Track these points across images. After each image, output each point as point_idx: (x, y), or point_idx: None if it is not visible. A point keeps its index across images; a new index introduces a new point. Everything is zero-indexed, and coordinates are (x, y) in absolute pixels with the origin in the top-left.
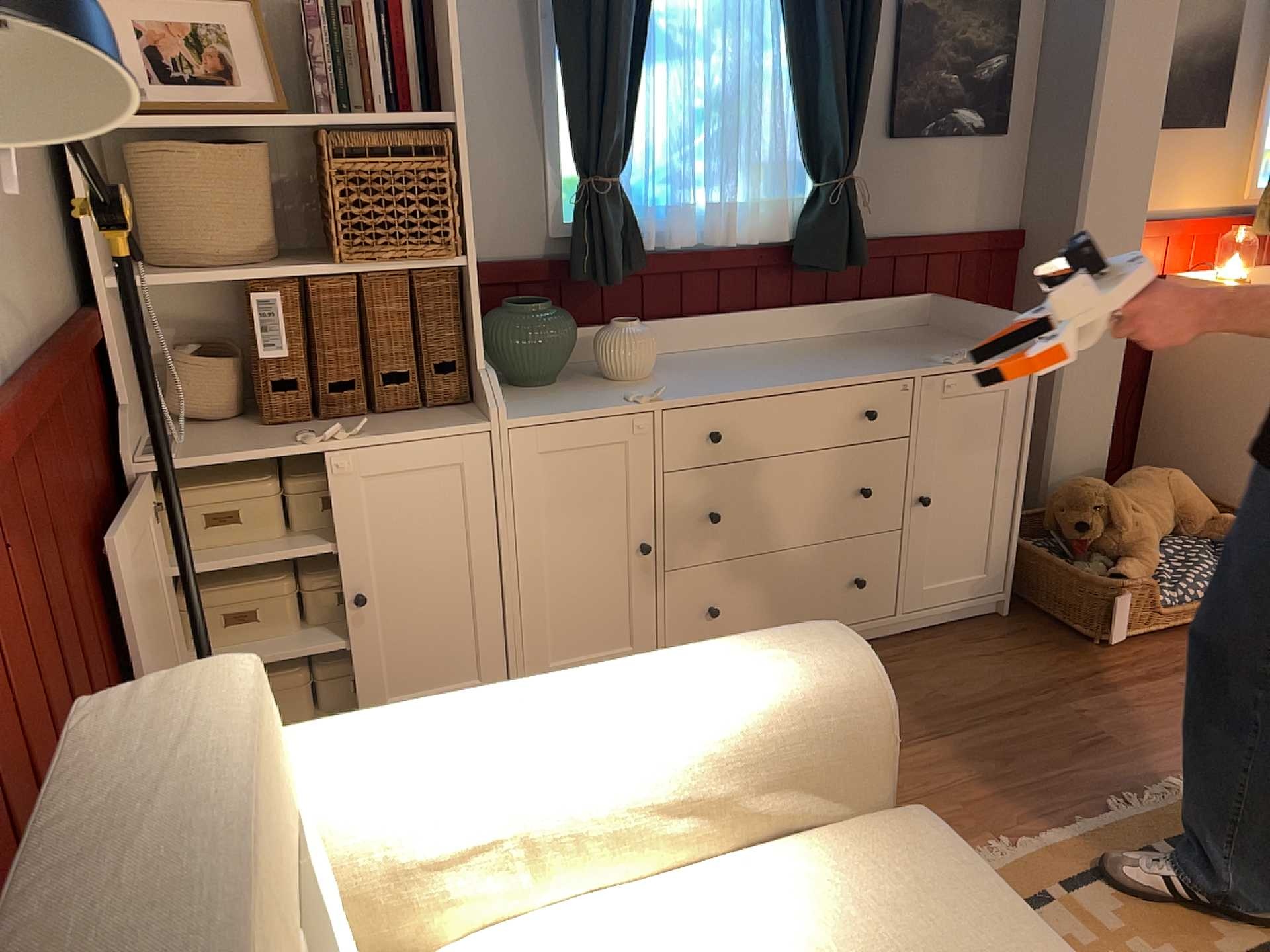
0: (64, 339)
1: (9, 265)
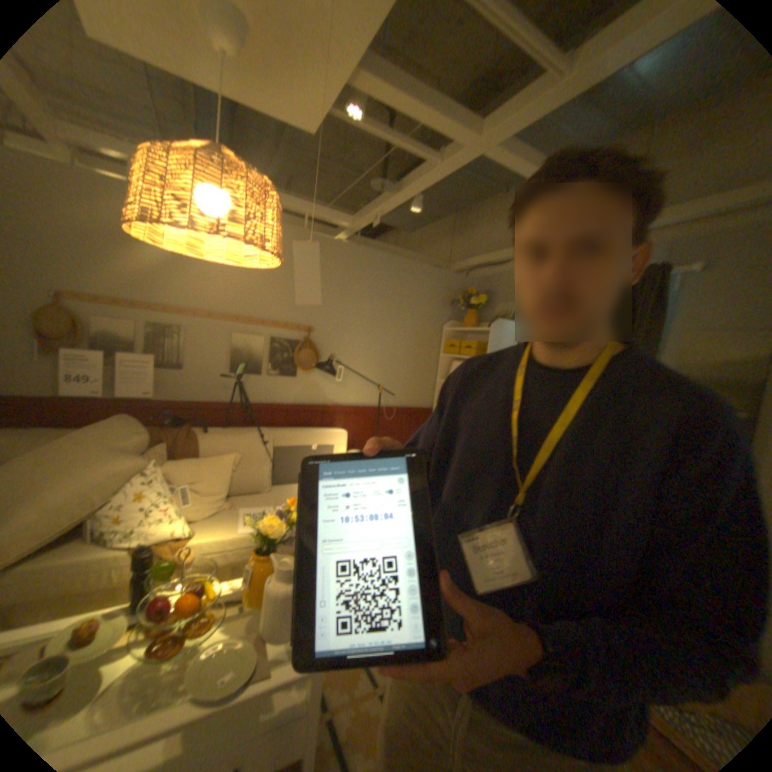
0: (409, 408)
1: (401, 396)
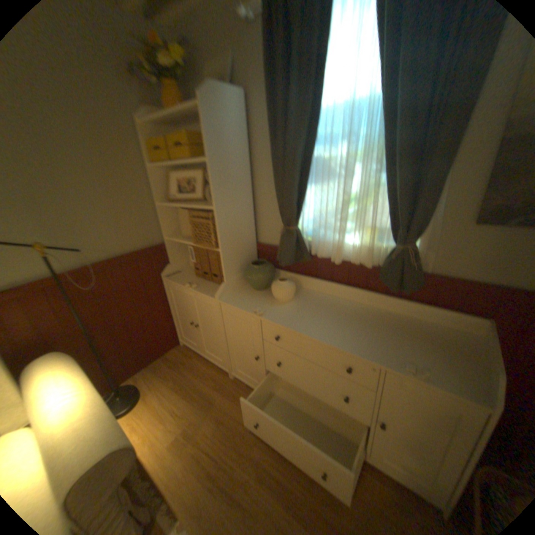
0: (126, 253)
1: (106, 239)
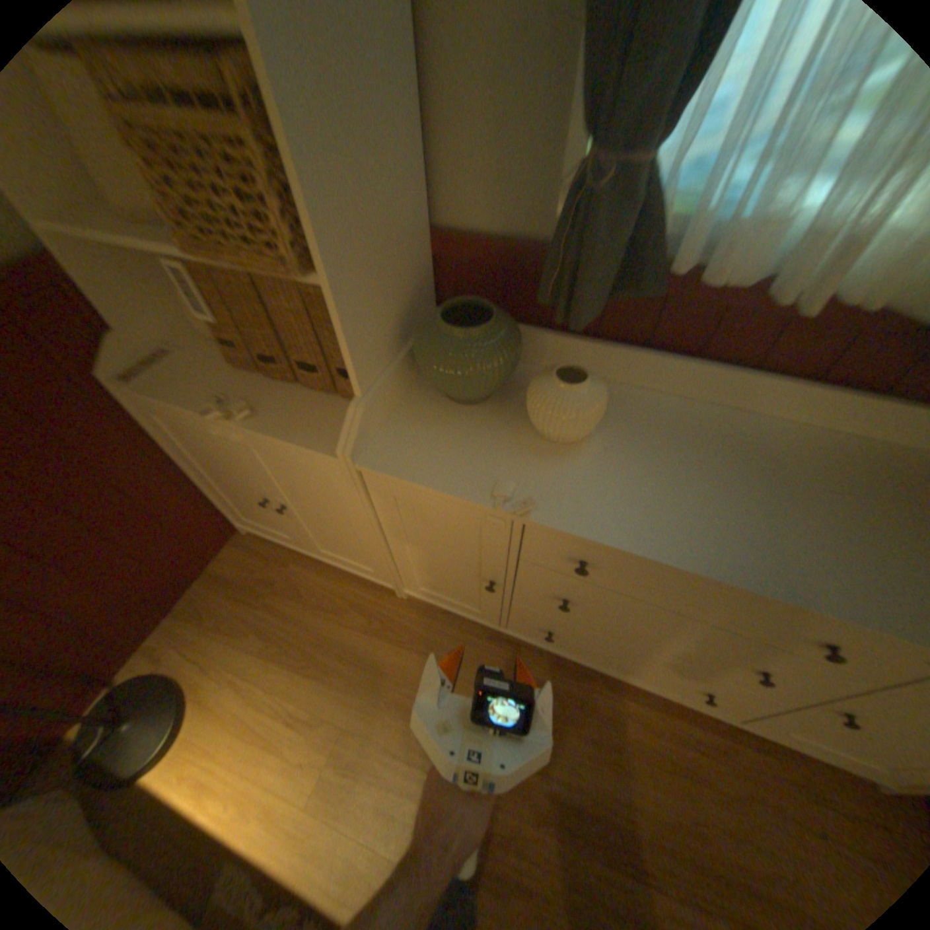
0: None
1: None
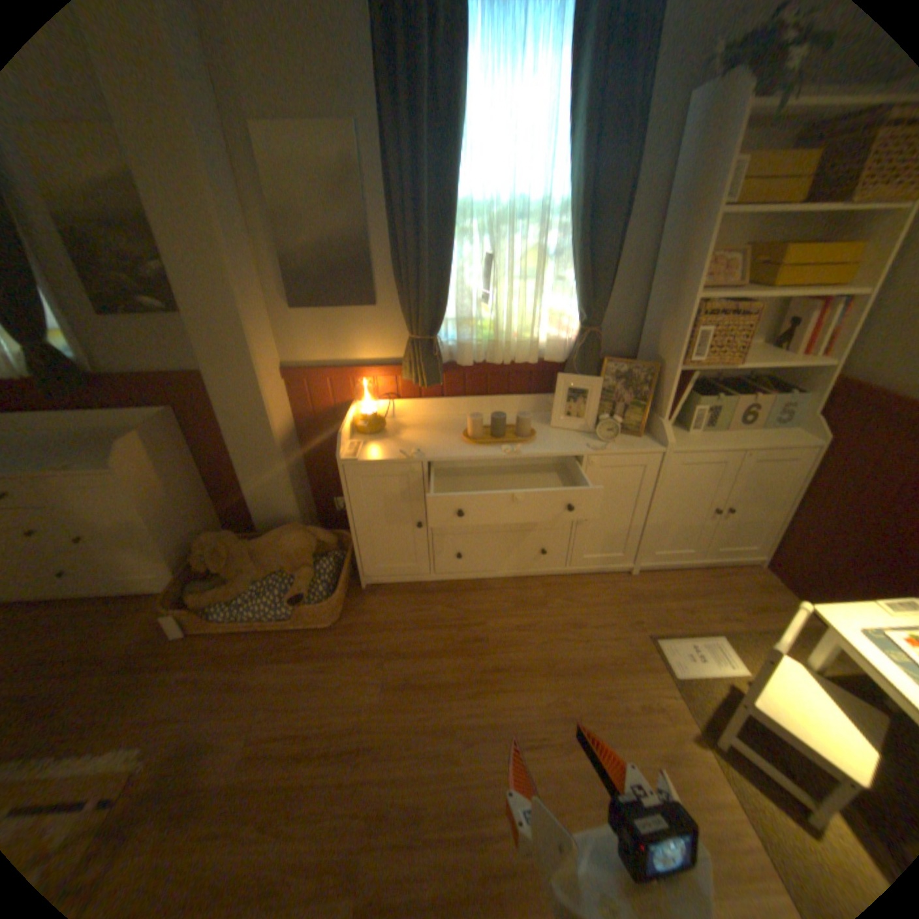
0: None
1: None
